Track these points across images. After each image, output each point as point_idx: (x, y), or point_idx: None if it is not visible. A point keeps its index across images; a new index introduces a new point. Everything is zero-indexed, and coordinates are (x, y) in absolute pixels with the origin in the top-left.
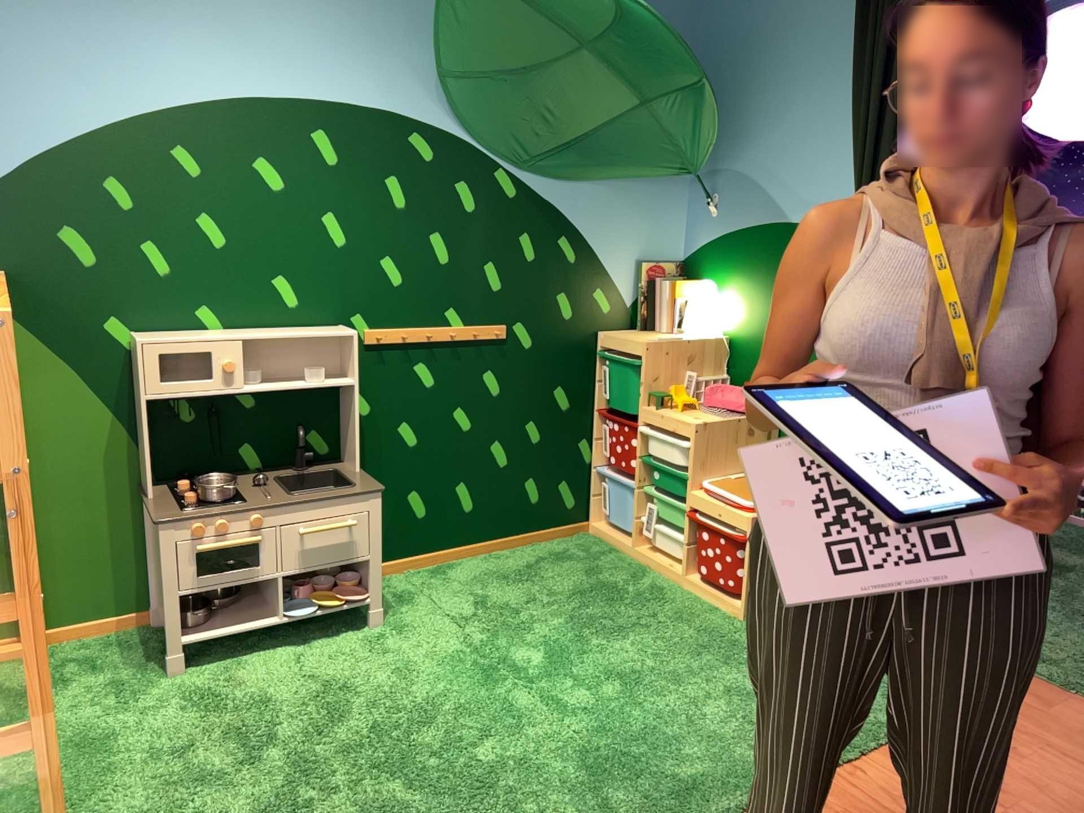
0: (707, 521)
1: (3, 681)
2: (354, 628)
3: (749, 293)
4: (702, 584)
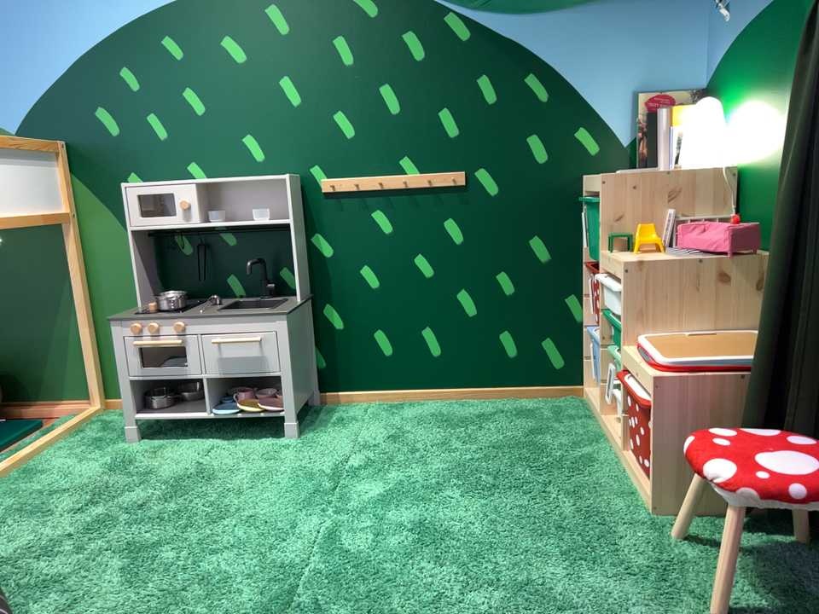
0: (637, 386)
1: (49, 428)
2: (268, 441)
3: (759, 98)
4: (636, 467)
